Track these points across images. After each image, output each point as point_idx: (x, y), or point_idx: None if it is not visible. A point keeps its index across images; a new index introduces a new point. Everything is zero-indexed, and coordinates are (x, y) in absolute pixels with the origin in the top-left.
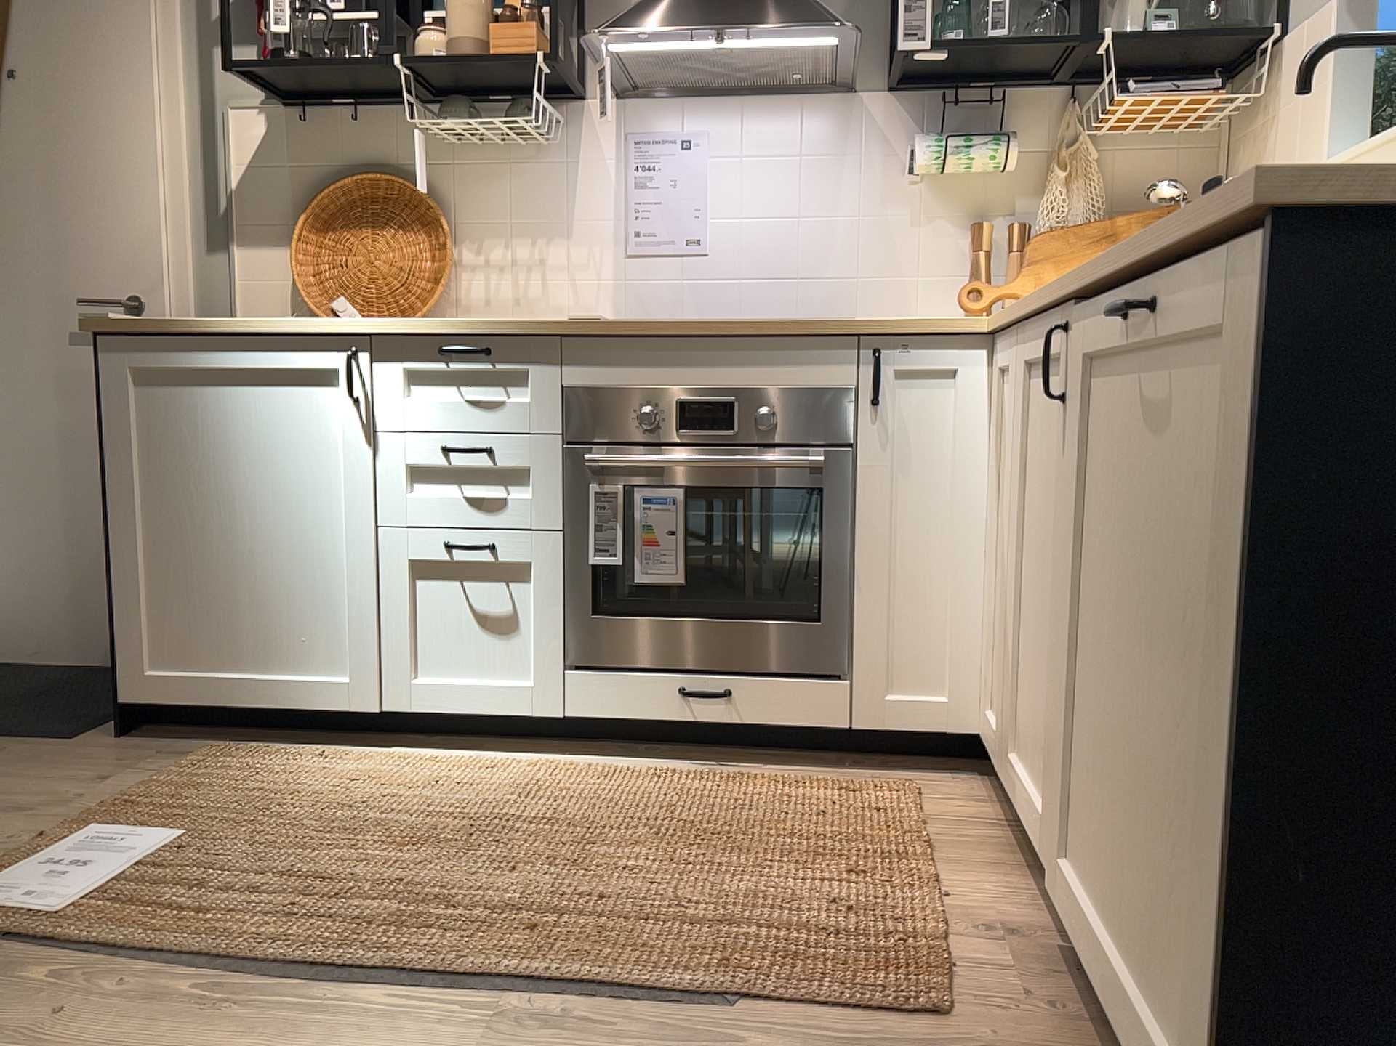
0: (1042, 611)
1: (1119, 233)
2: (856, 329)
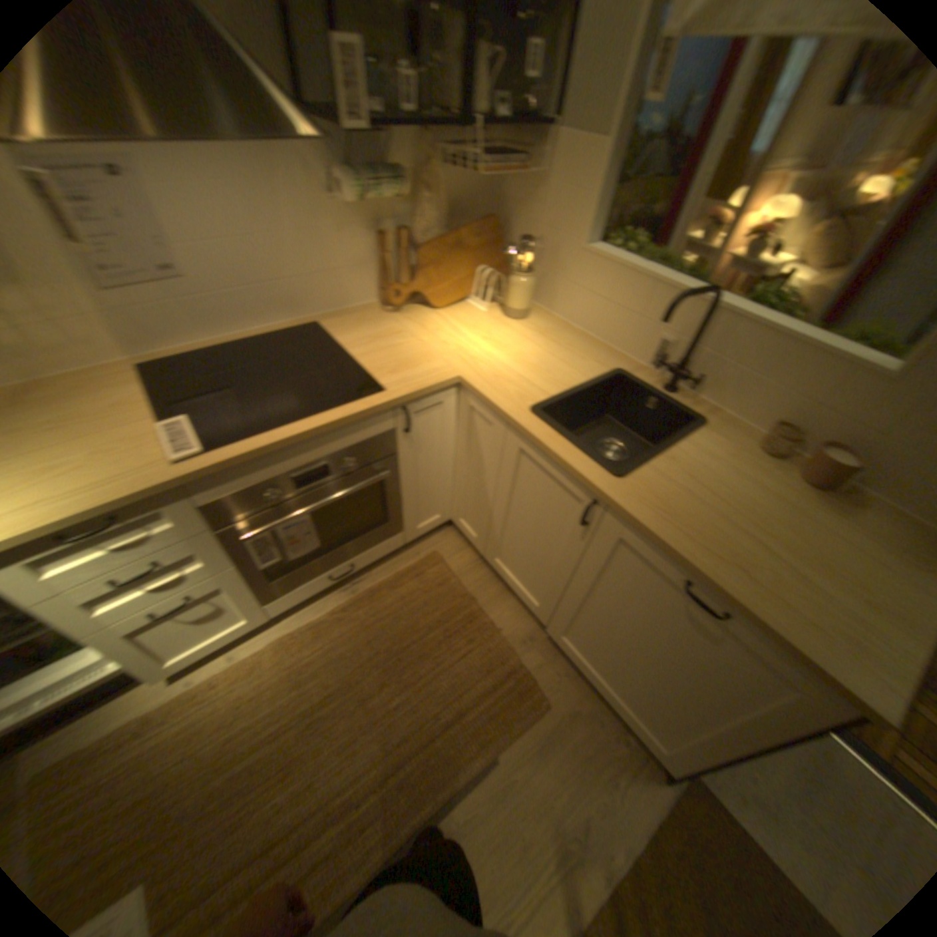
0: (523, 538)
1: (464, 239)
2: (395, 404)
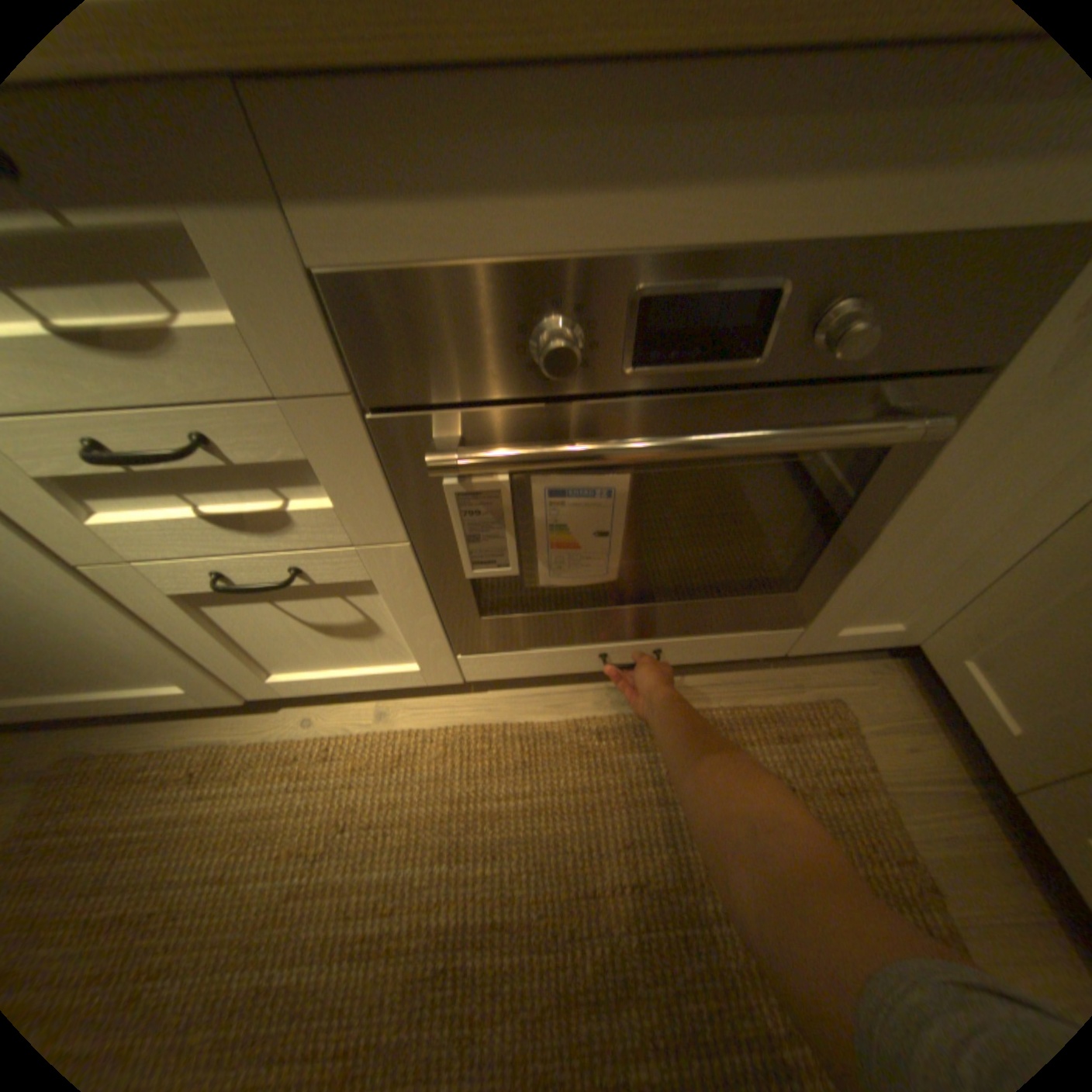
0: None
1: None
2: None
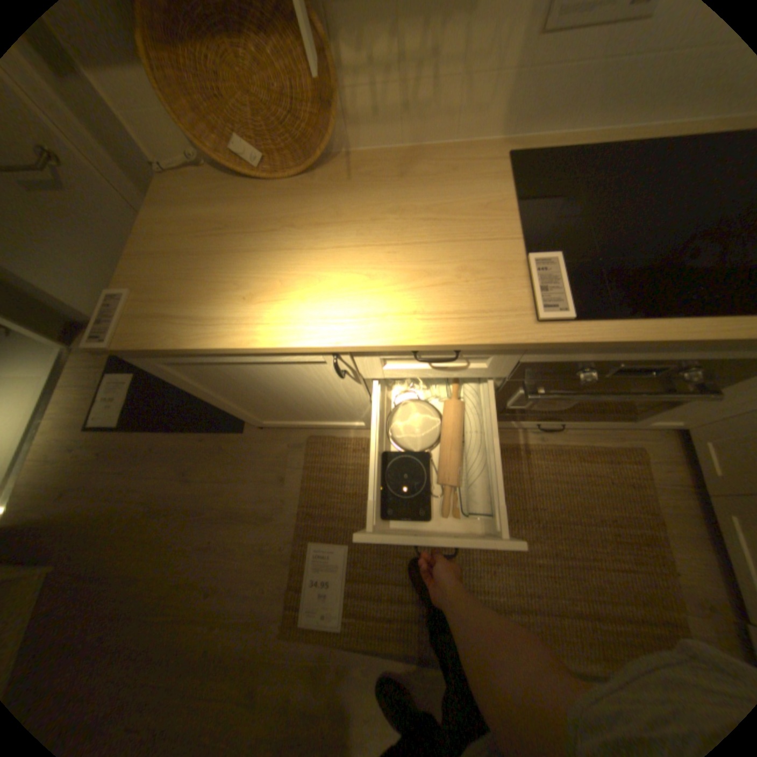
0: None
1: None
2: None
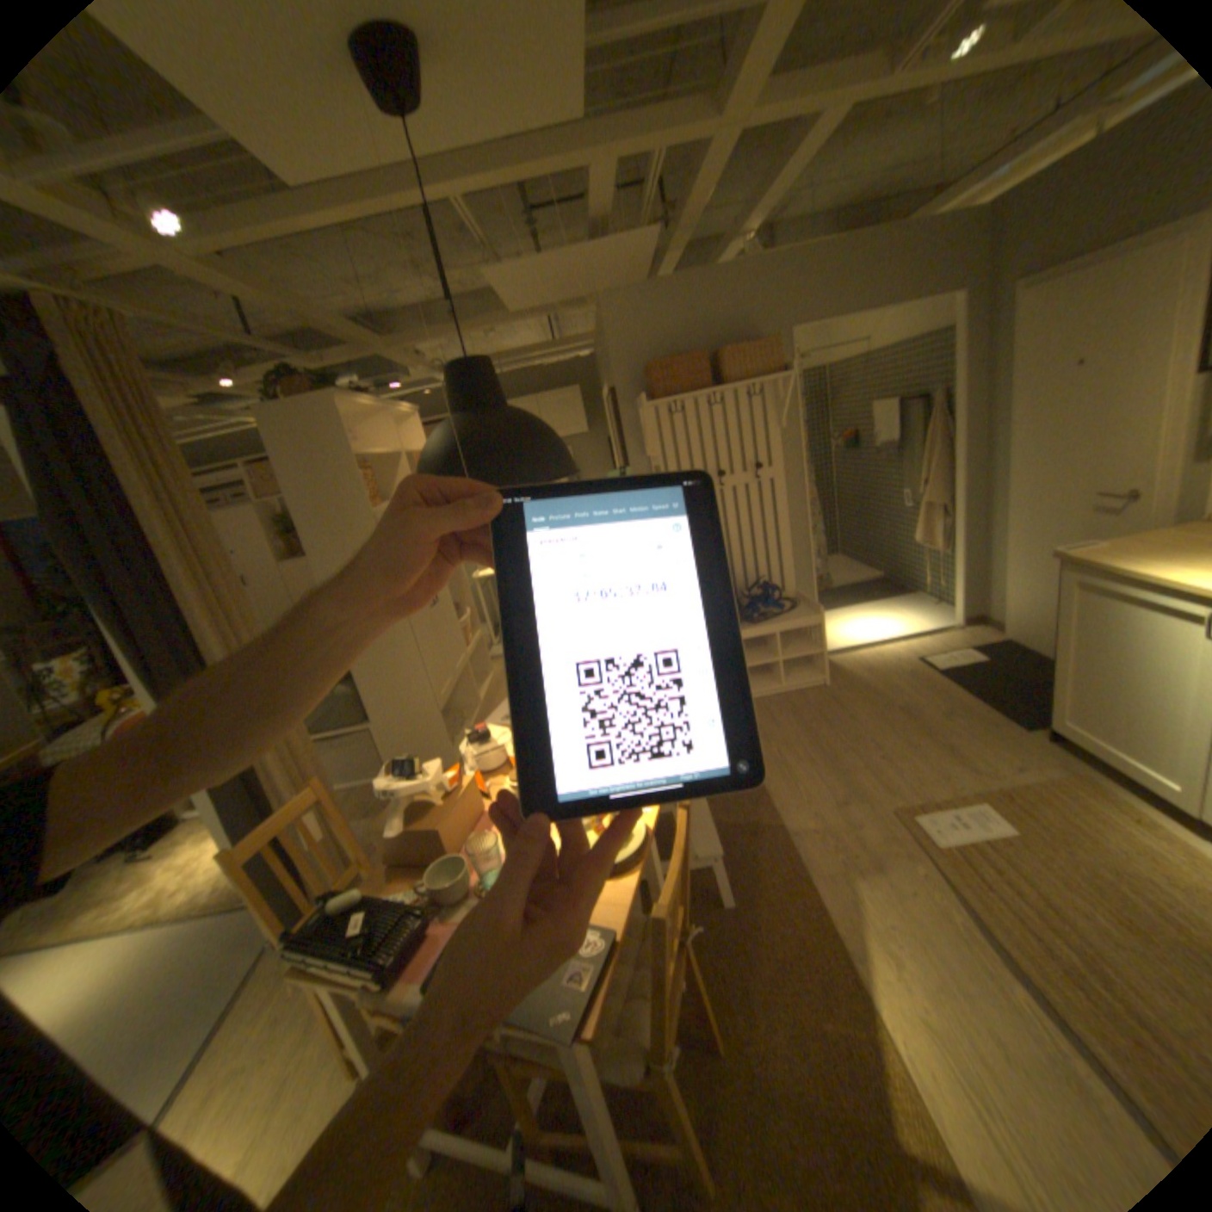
0: None
1: None
2: None
